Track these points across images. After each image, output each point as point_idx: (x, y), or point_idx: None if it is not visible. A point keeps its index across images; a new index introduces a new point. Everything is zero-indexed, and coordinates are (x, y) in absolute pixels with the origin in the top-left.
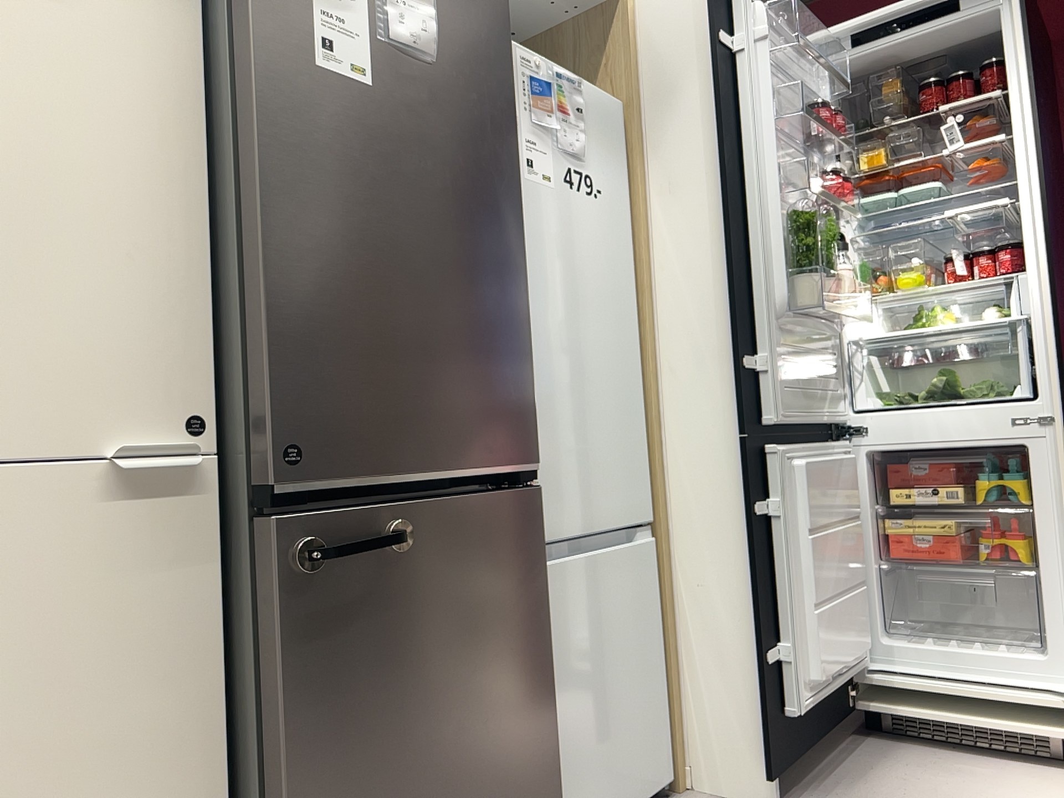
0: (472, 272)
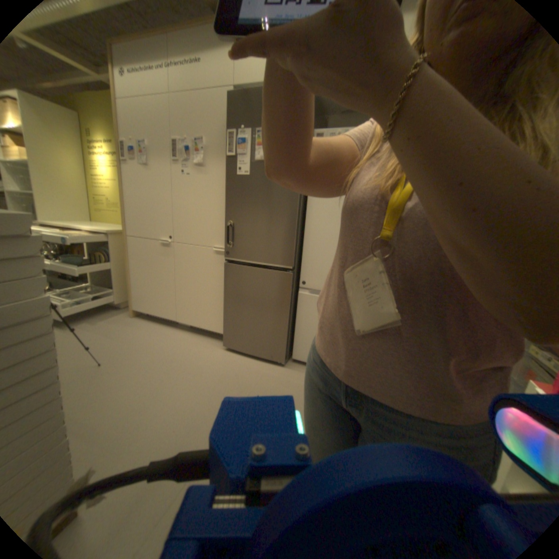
0: (274, 216)
